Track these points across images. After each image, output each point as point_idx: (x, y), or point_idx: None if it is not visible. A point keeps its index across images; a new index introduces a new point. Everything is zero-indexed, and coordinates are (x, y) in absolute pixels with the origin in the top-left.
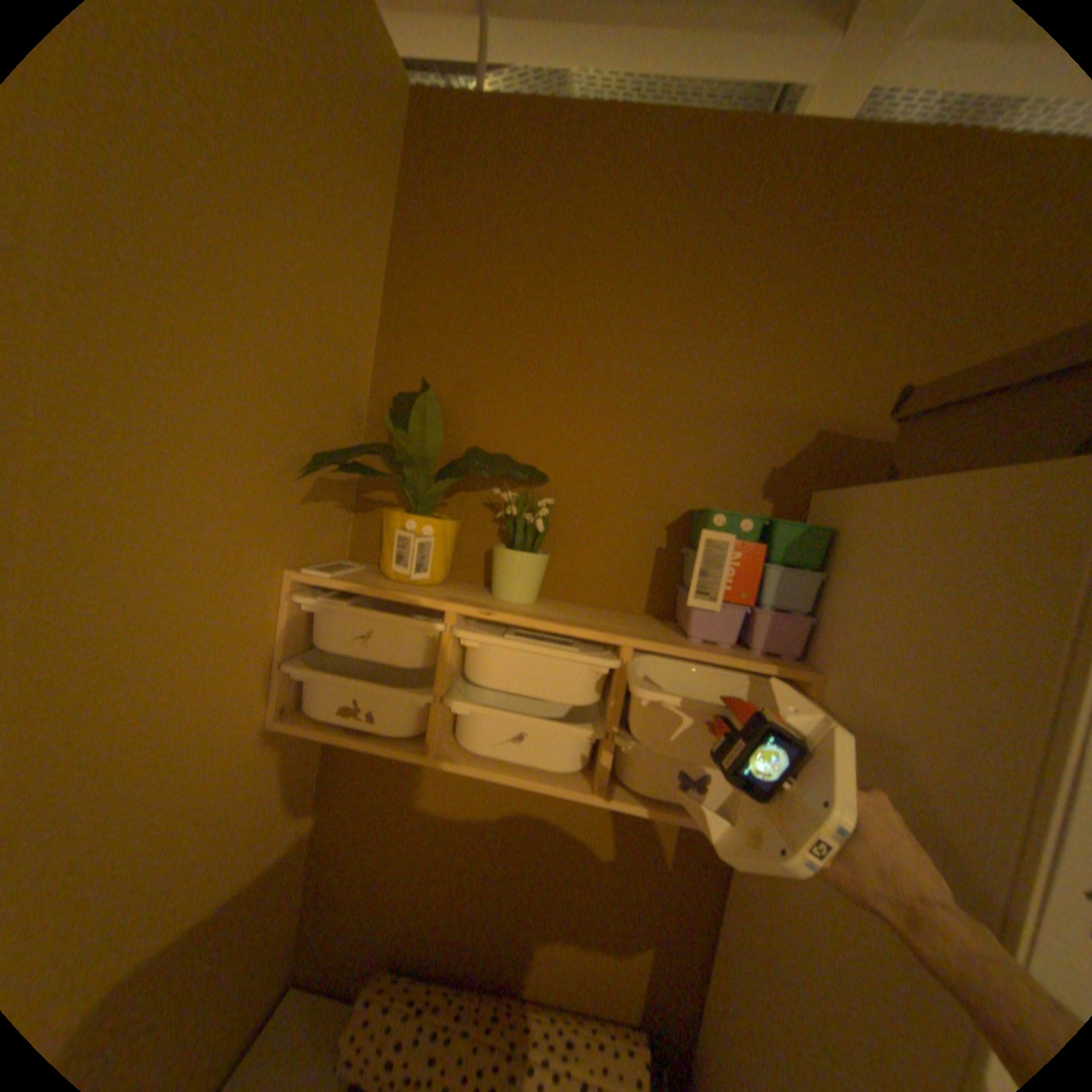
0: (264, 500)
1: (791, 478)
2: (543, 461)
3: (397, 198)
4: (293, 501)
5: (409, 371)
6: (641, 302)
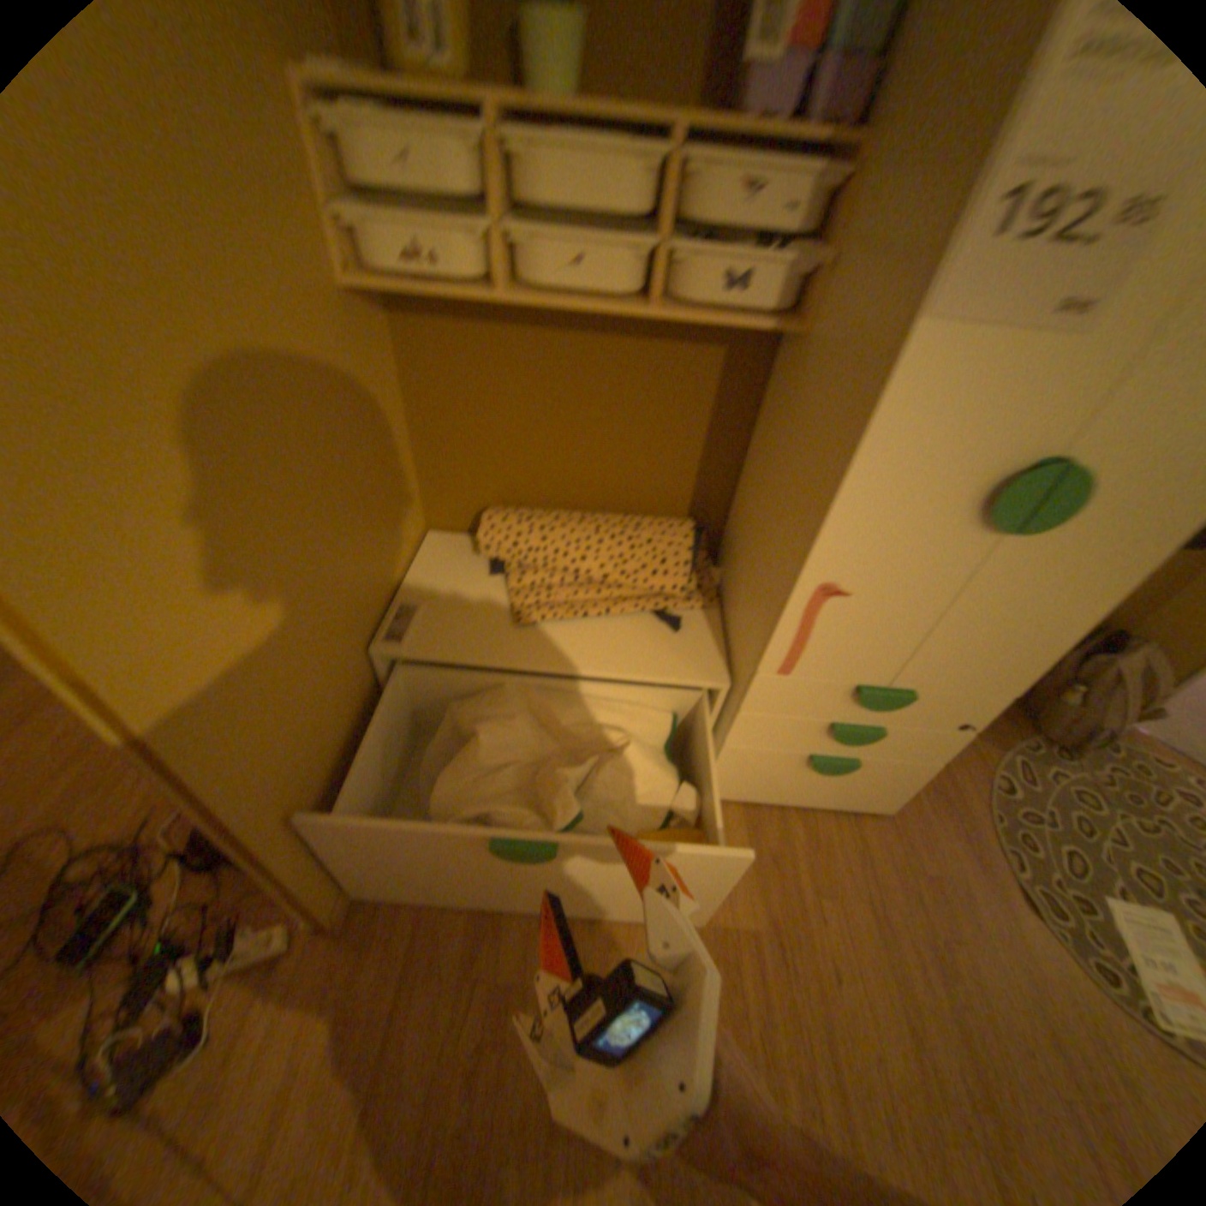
0: None
1: None
2: None
3: None
4: None
5: None
6: None
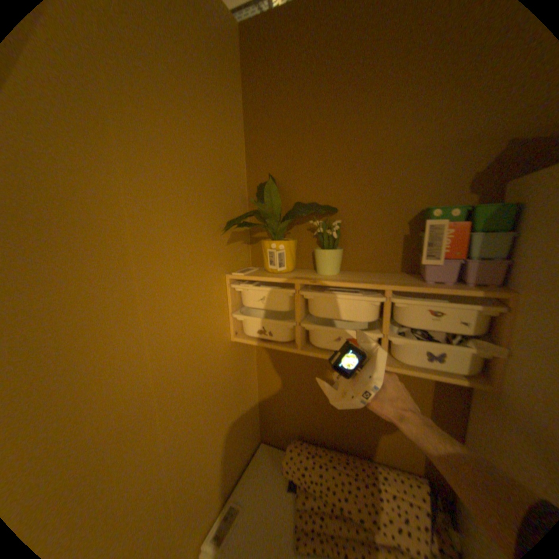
0: (211, 246)
1: (490, 176)
2: (333, 201)
3: (241, 86)
4: (223, 244)
5: (261, 171)
6: (376, 95)
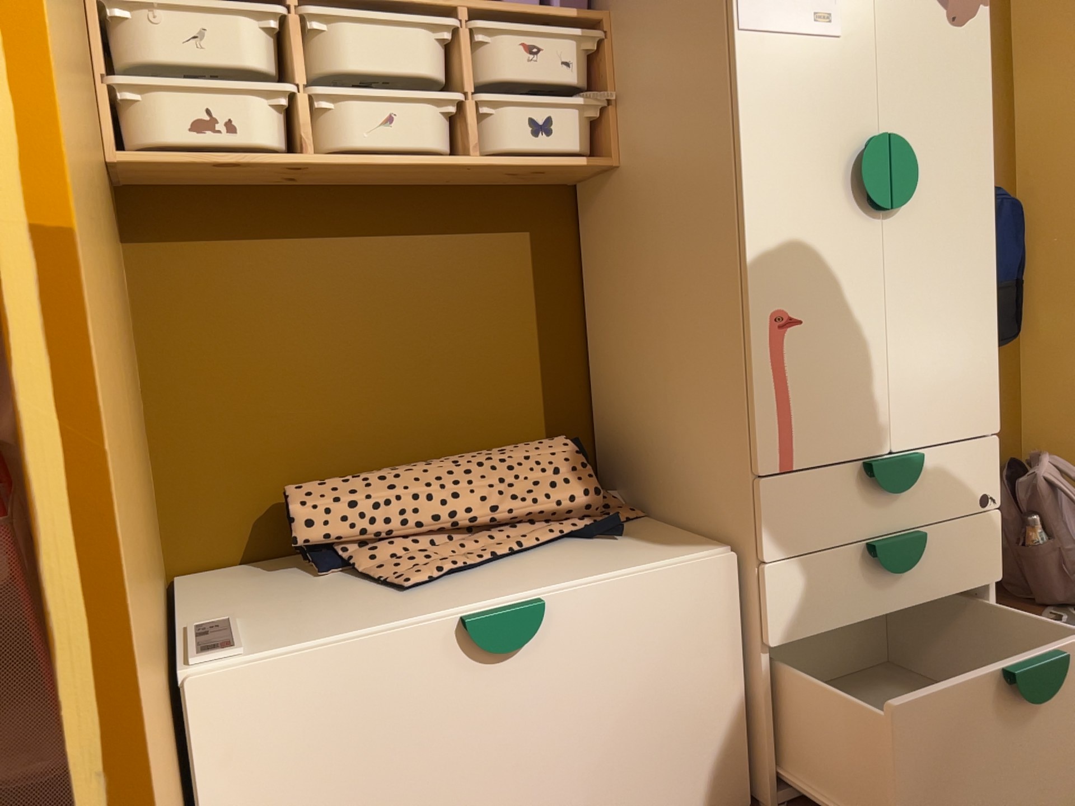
0: None
1: None
2: None
3: None
4: None
5: None
6: None
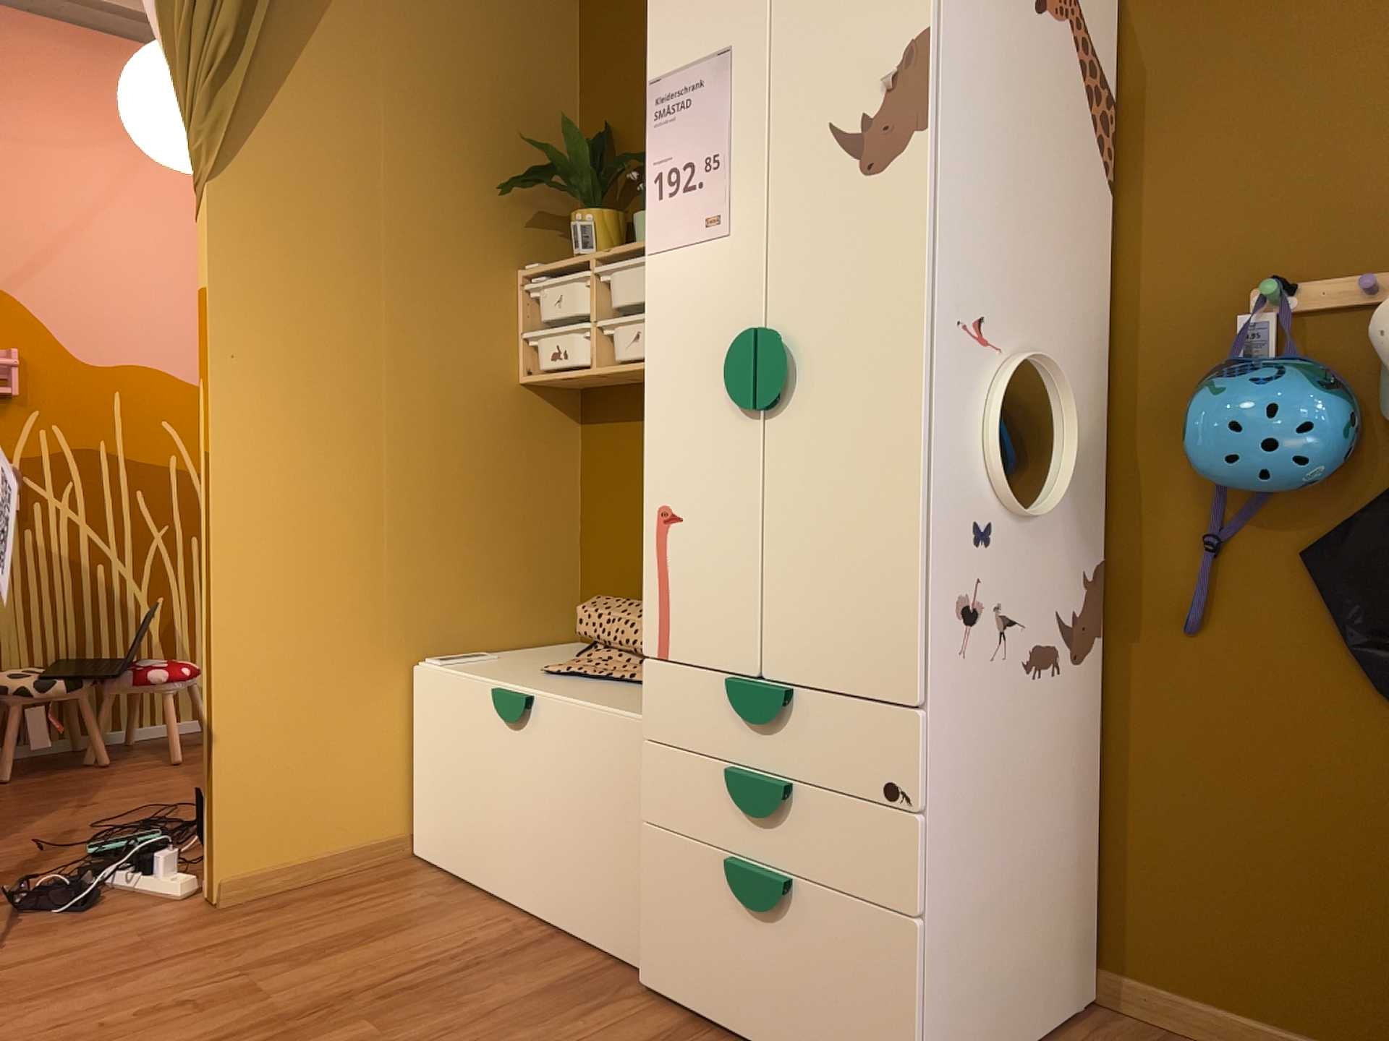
0: (493, 220)
1: None
2: None
3: (579, 7)
4: (516, 225)
5: (597, 124)
6: None
